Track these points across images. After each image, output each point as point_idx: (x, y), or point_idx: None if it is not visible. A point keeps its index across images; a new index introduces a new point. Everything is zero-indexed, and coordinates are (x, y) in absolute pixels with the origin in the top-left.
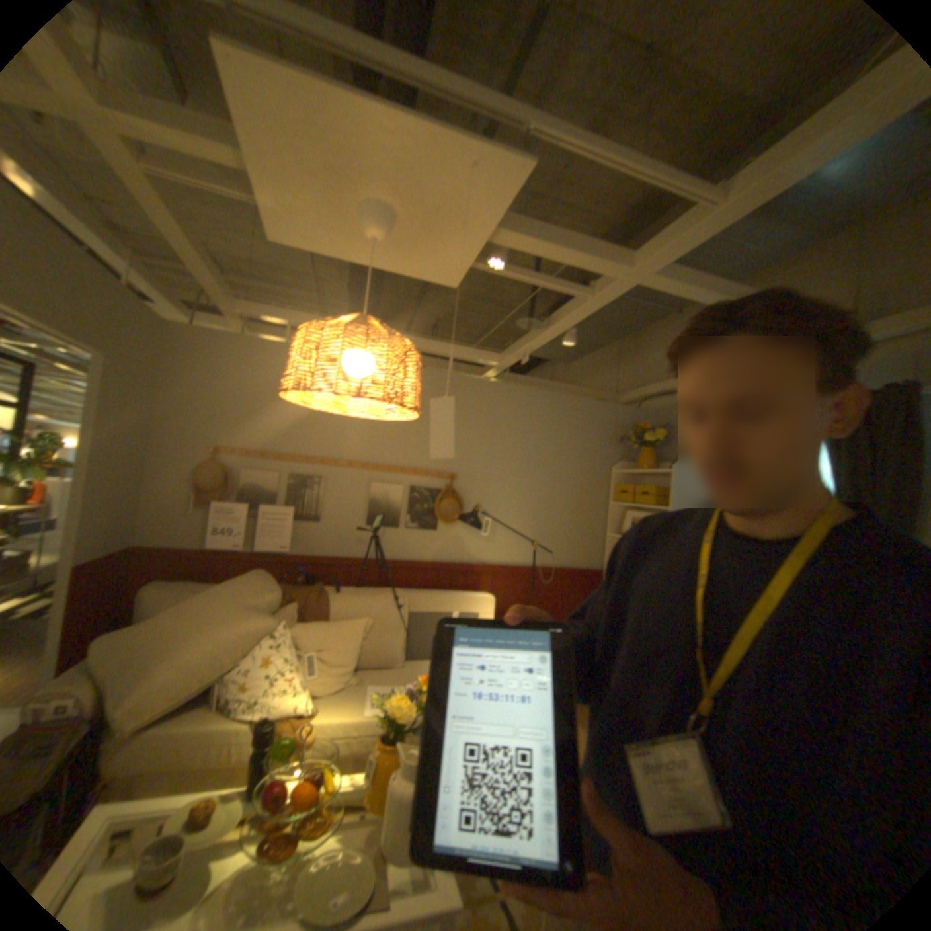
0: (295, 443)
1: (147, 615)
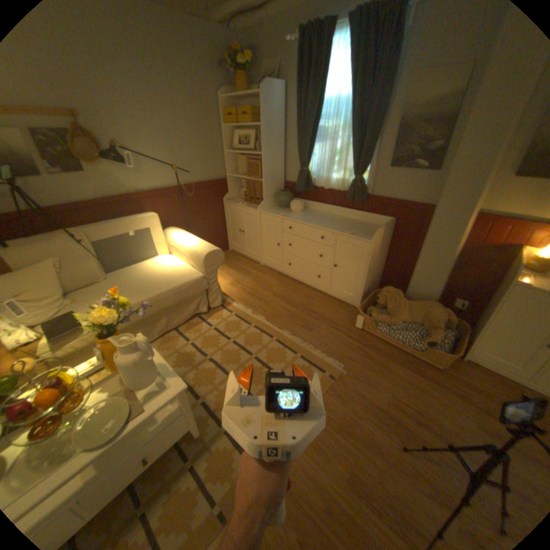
0: None
1: None
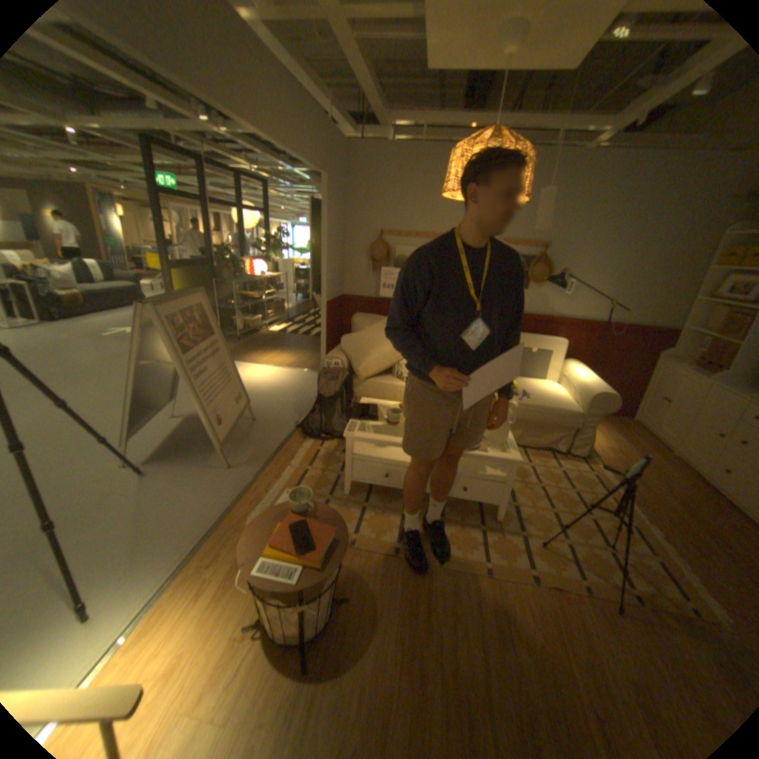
0: (427, 226)
1: (357, 331)
